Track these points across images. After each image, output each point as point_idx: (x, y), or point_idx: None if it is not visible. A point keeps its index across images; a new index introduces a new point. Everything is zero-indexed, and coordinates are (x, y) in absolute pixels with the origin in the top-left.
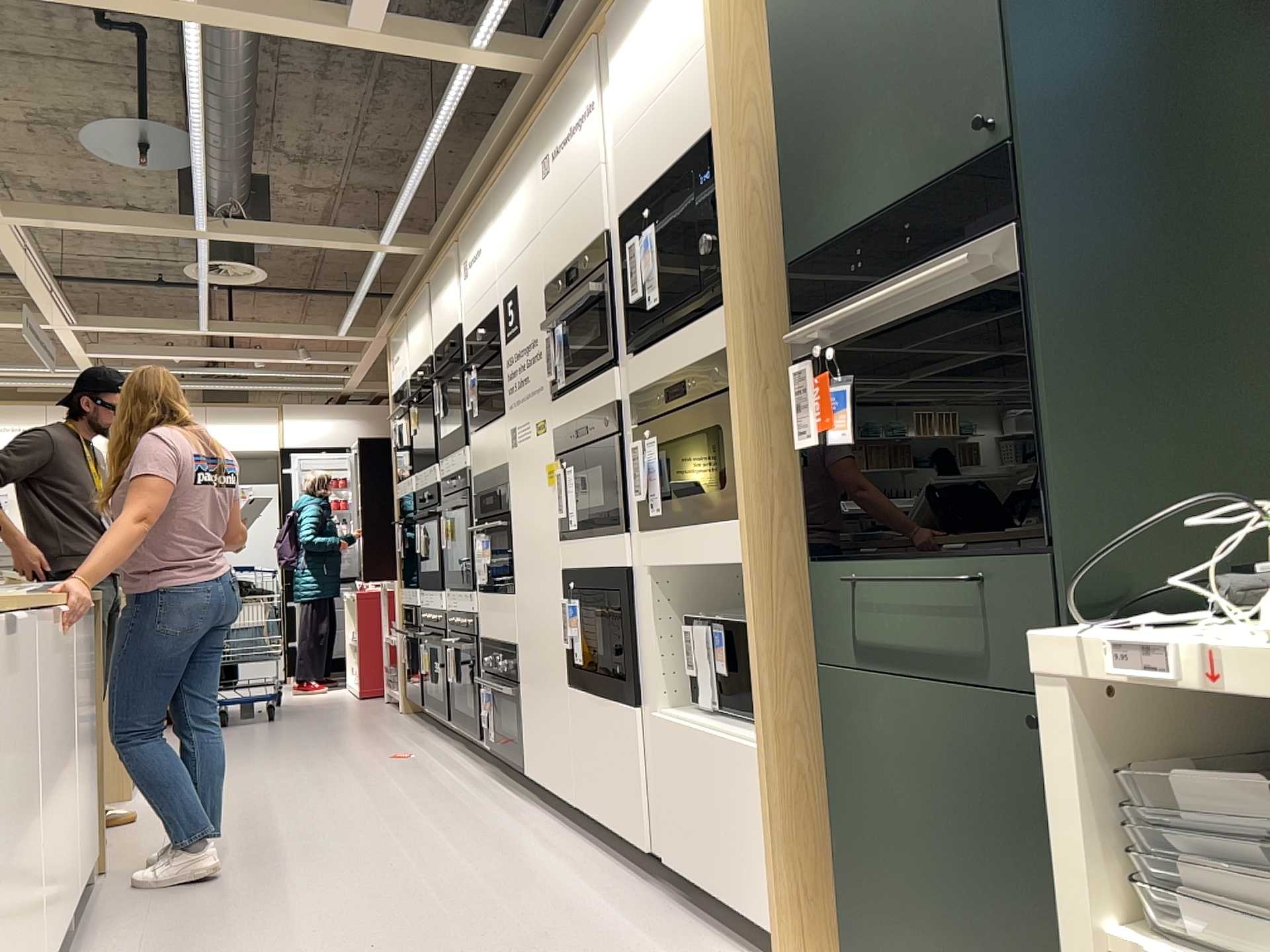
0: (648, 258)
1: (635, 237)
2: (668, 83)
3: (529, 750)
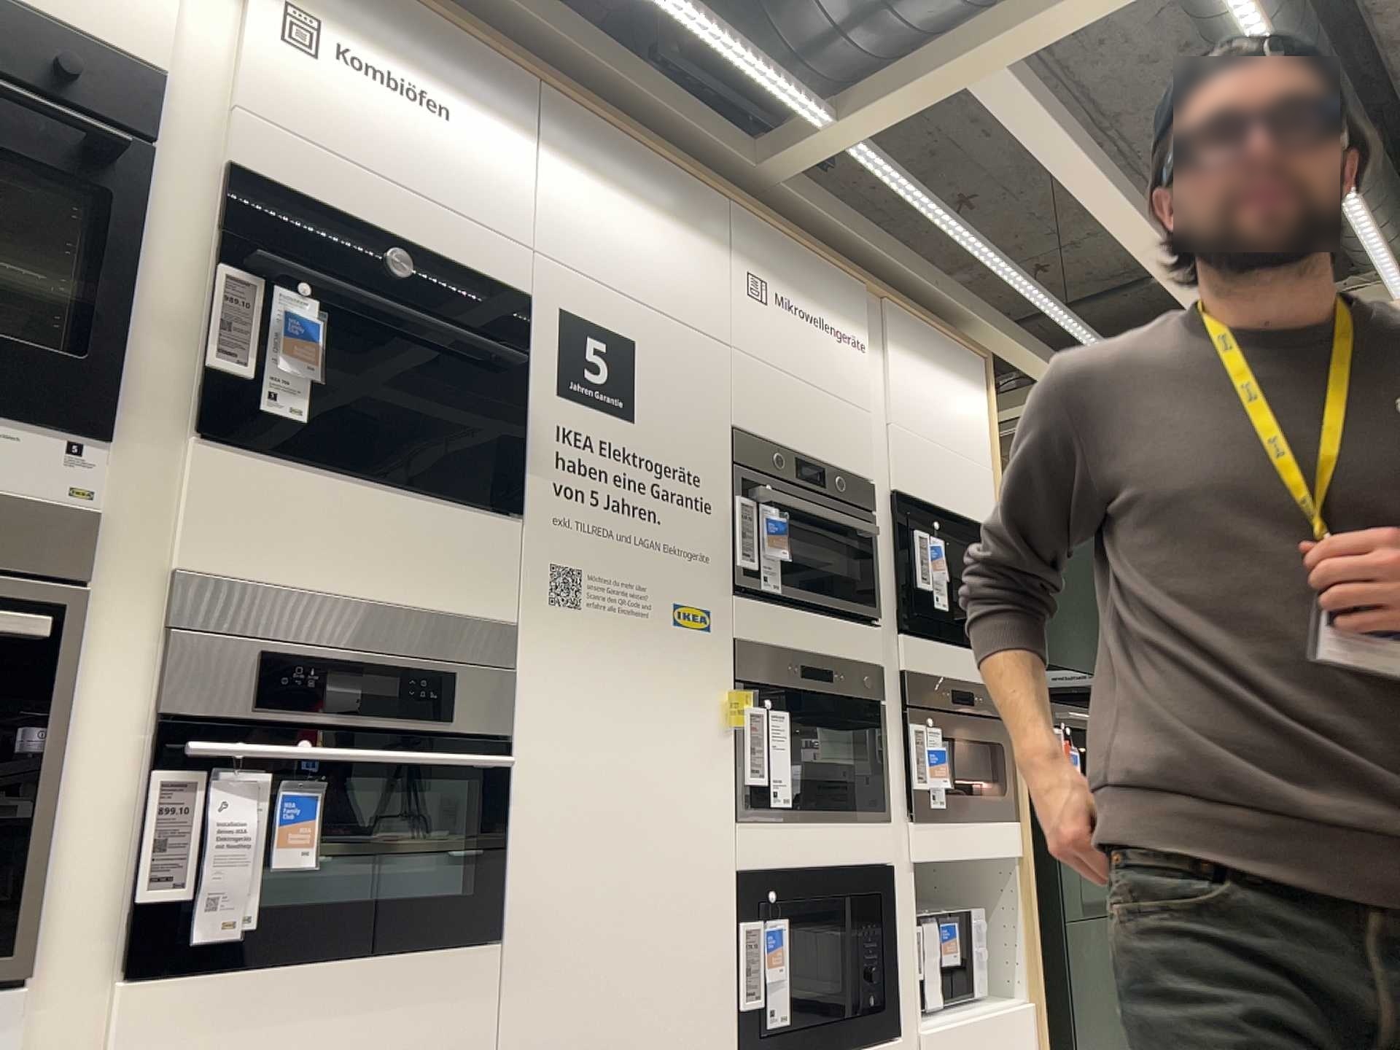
0: (937, 563)
1: (927, 533)
2: (954, 447)
3: None
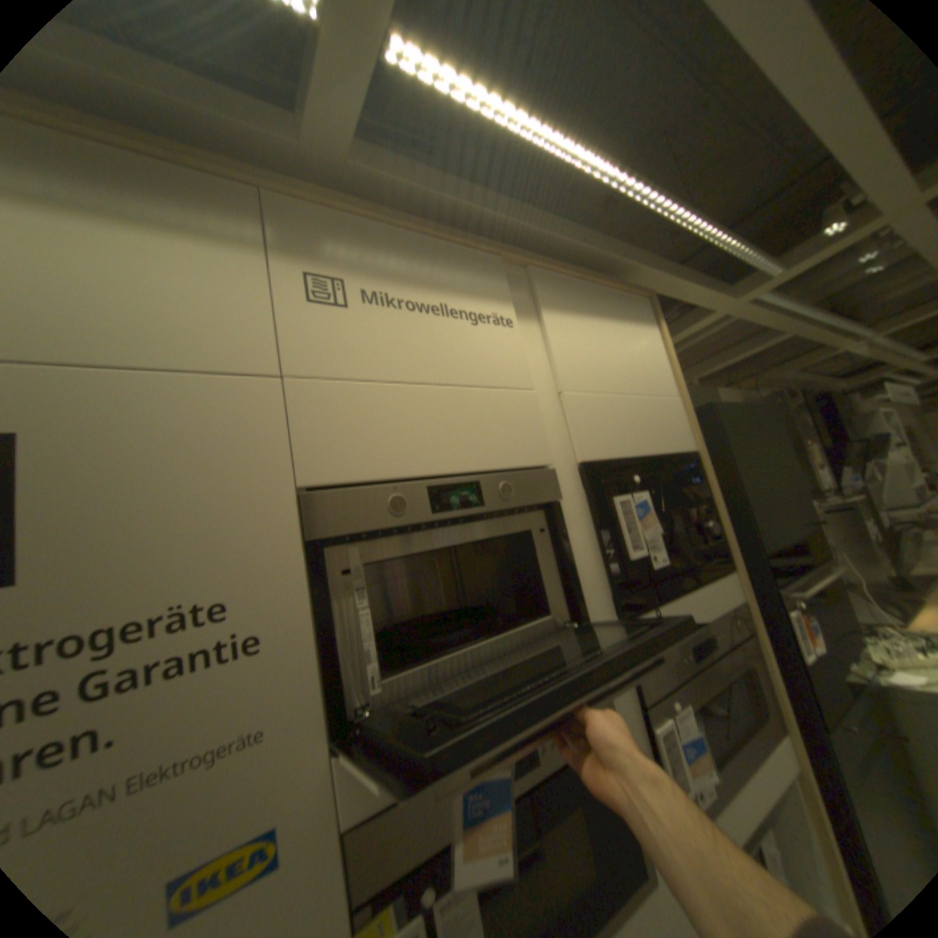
0: (646, 520)
1: (627, 495)
2: (638, 389)
3: None
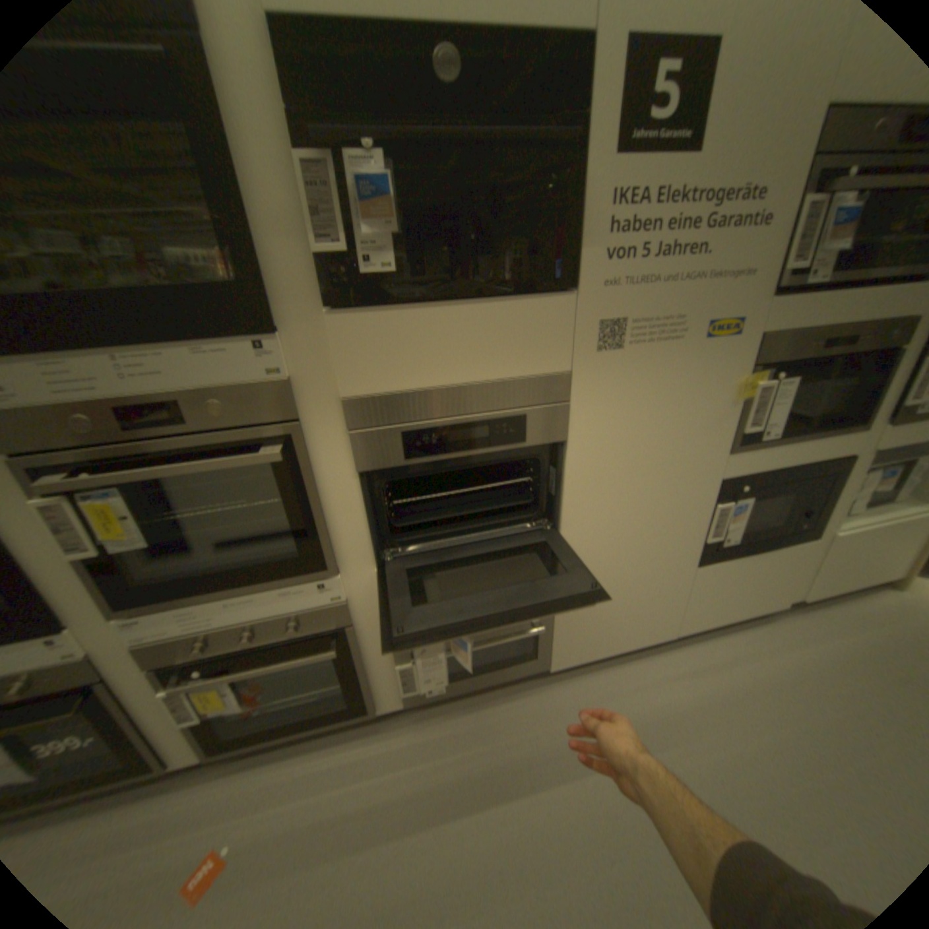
0: None
1: None
2: None
3: (568, 650)
